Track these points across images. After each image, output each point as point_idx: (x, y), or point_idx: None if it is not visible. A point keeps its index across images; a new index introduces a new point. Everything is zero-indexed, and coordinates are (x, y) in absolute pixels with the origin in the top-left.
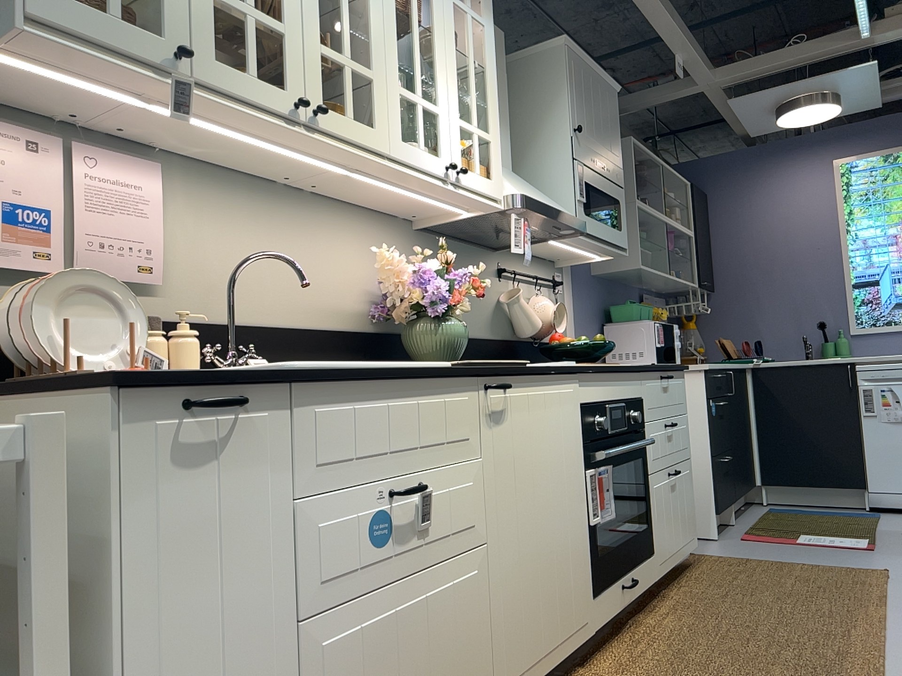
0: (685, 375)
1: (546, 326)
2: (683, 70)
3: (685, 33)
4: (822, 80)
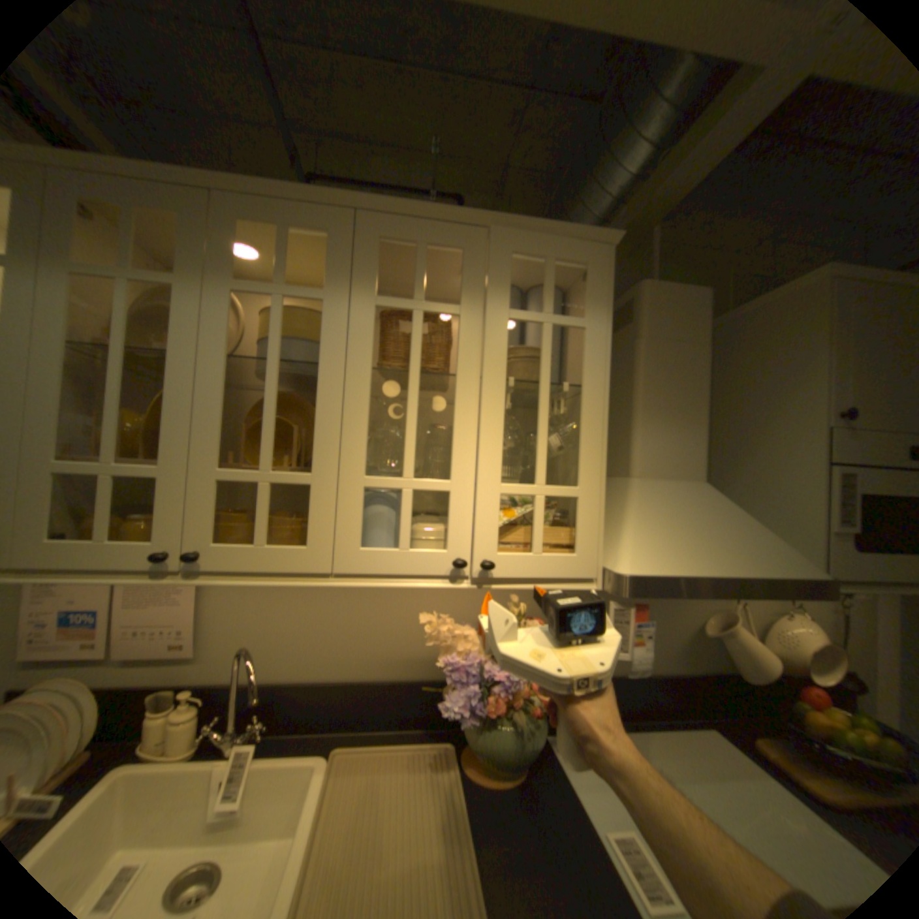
0: None
1: (795, 668)
2: None
3: None
4: None
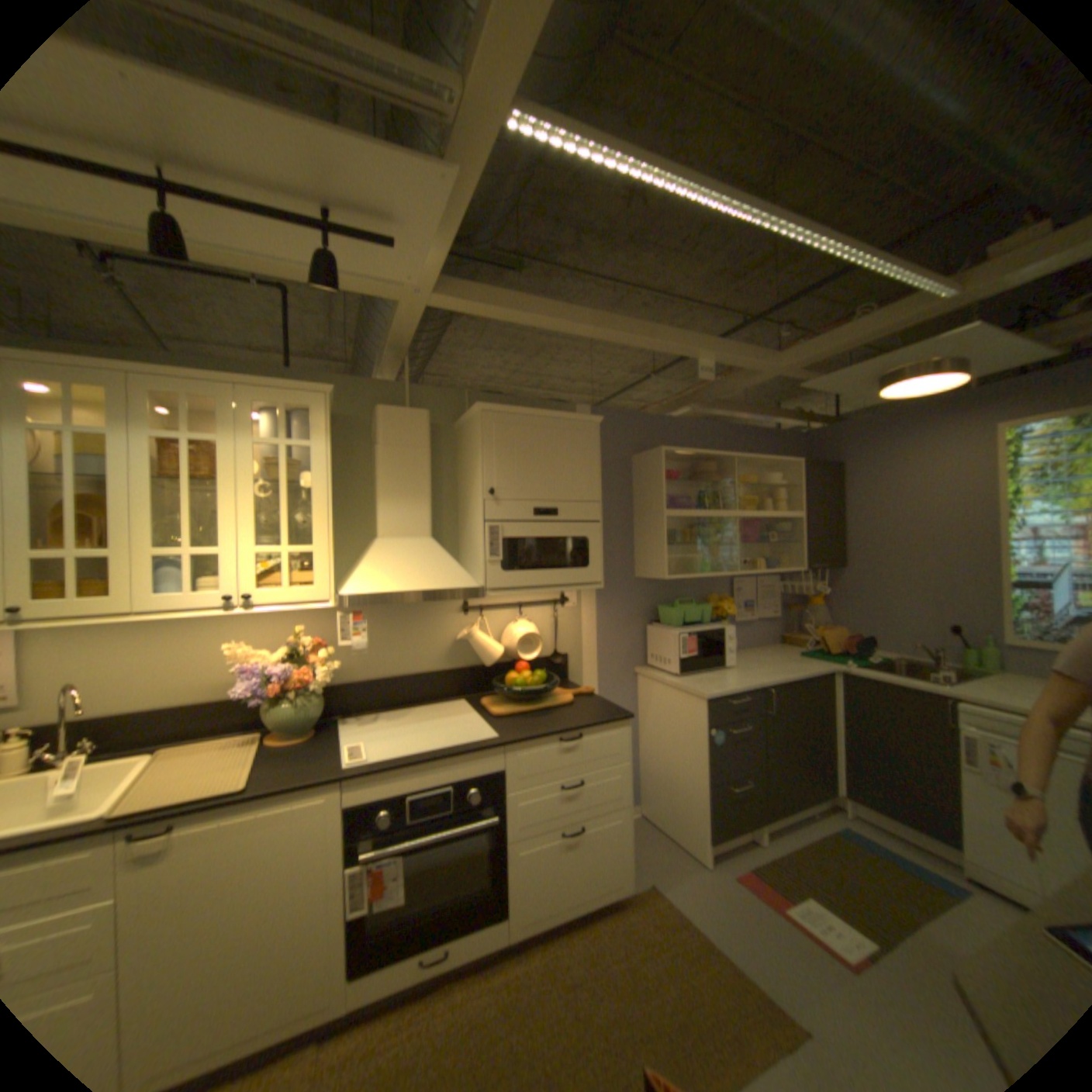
0: (629, 723)
1: (514, 652)
2: (714, 370)
3: (689, 339)
4: (908, 351)
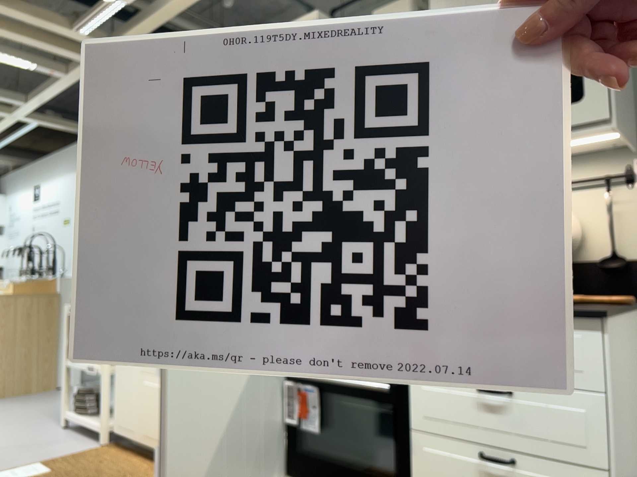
0: (605, 326)
1: None
2: None
3: None
4: None
